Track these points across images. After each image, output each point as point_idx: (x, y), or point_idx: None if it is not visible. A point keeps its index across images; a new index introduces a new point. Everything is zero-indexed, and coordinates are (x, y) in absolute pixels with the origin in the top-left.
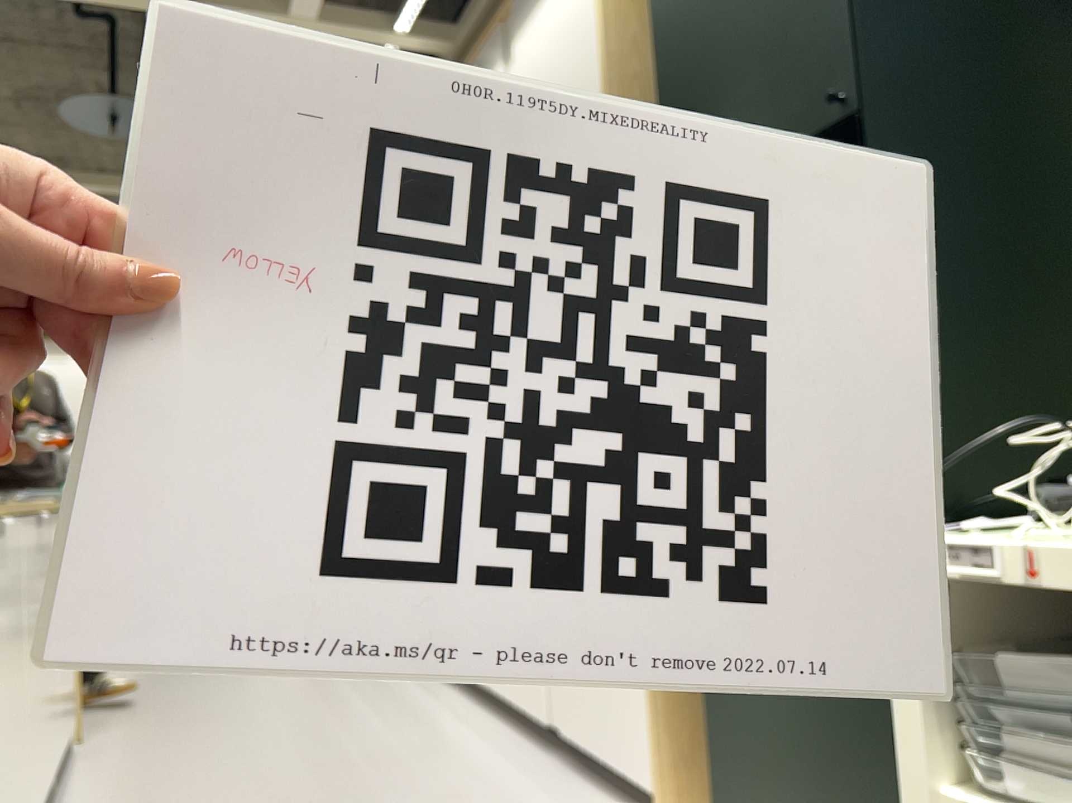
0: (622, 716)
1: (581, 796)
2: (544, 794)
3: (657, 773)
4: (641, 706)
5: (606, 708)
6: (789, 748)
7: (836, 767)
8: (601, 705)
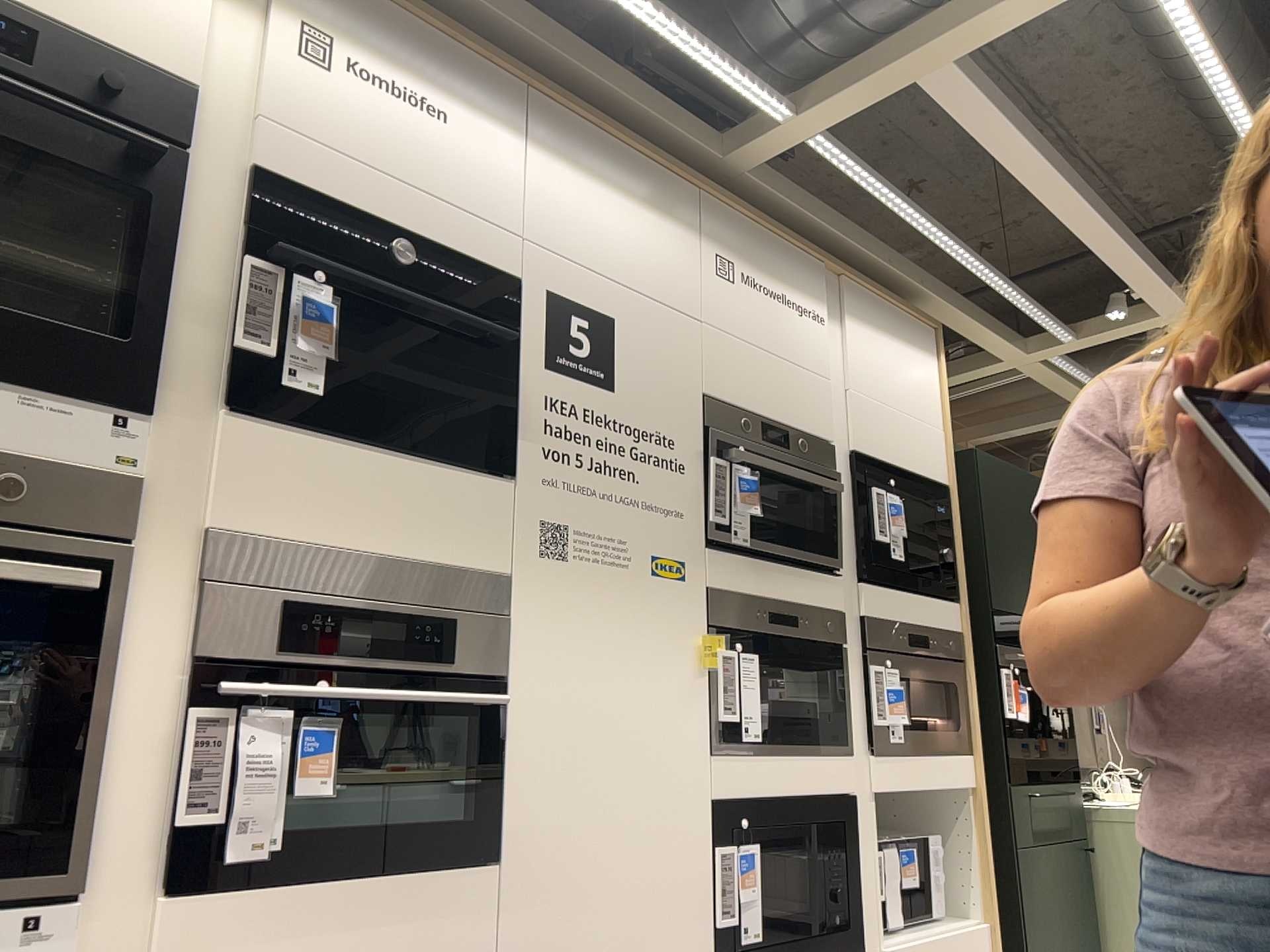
0: None
1: None
2: None
3: None
4: None
5: None
6: (1058, 948)
7: (1070, 943)
8: None
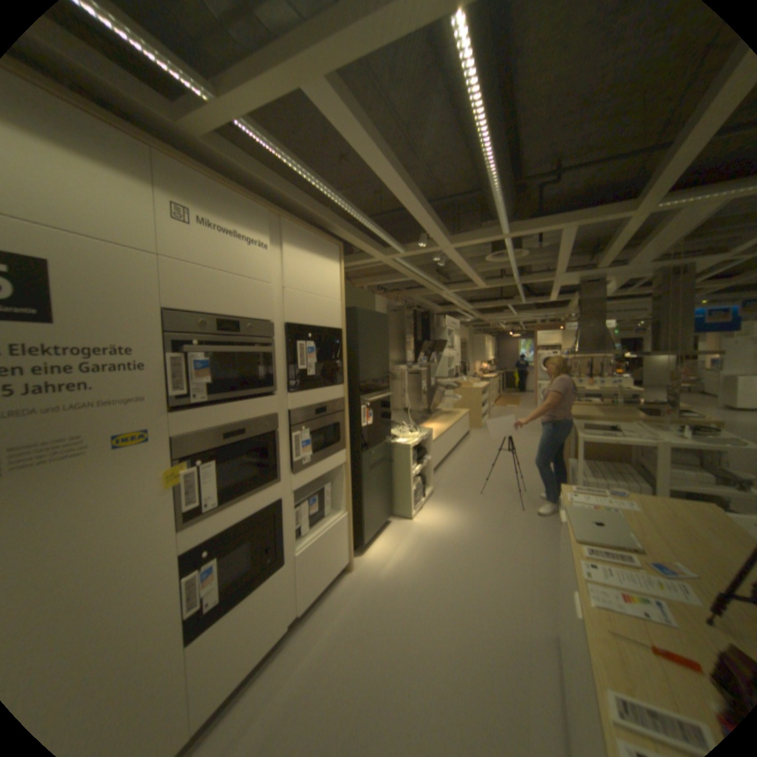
0: (334, 556)
1: (328, 608)
2: (331, 621)
3: (346, 557)
4: (342, 541)
5: (327, 563)
6: (375, 504)
7: (381, 498)
8: (325, 565)
